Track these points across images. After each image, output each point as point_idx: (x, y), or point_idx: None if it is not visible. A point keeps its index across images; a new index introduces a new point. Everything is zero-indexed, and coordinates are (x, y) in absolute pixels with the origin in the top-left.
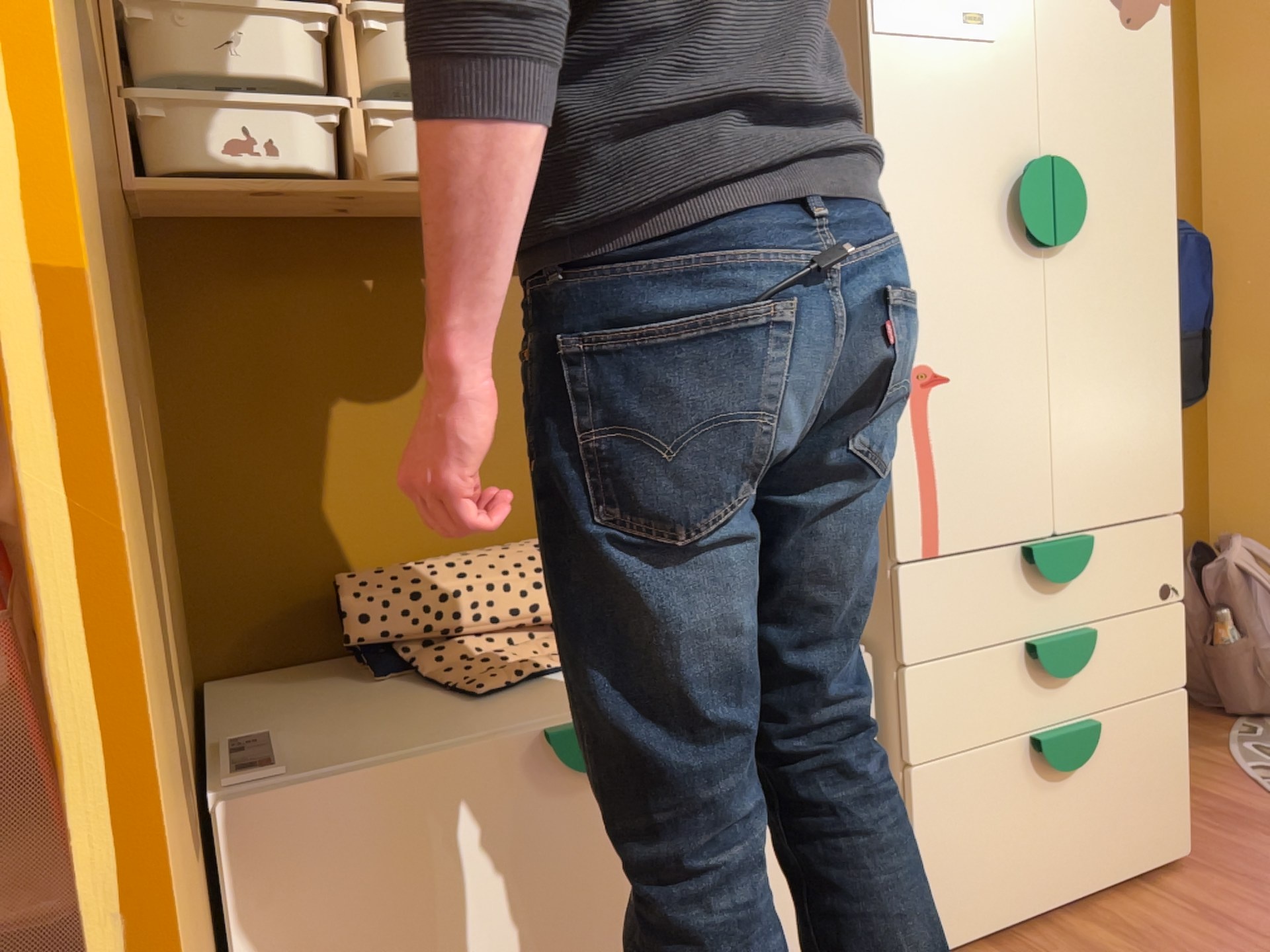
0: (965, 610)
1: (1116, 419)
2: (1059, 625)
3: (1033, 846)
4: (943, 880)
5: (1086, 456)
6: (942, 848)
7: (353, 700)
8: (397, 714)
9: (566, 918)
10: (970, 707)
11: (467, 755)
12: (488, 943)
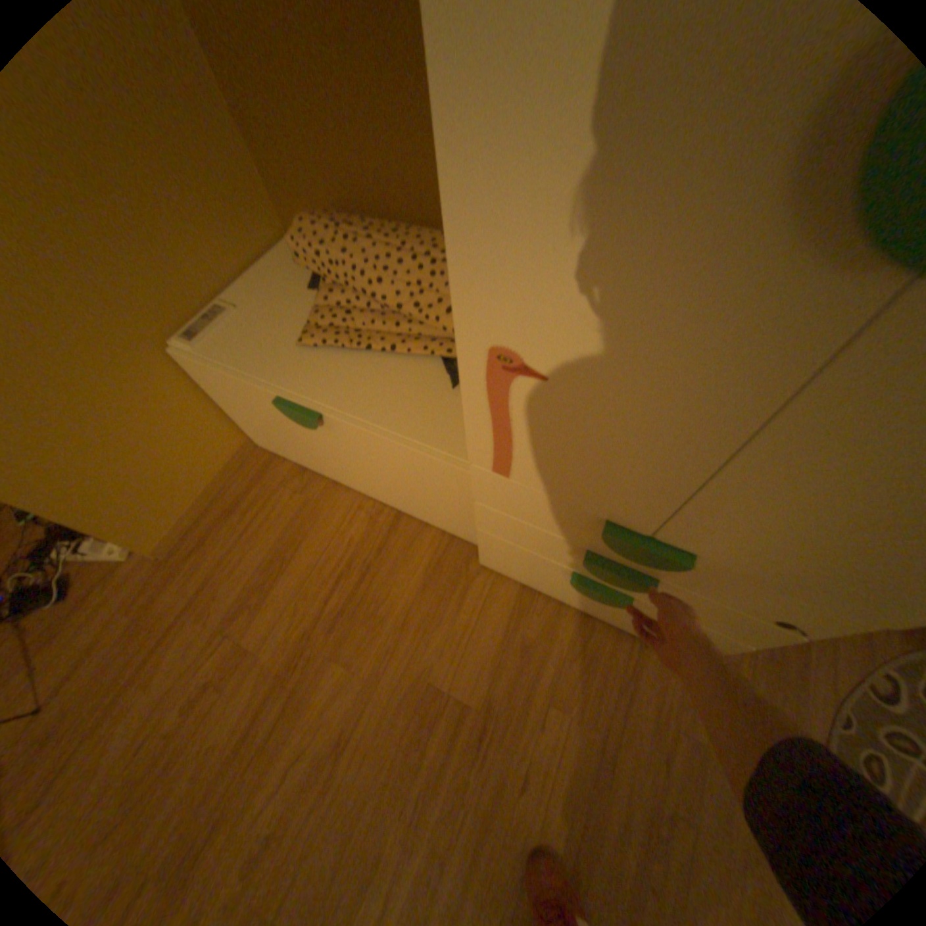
0: (529, 508)
1: (849, 534)
2: (623, 563)
3: (558, 587)
4: (493, 558)
5: (747, 526)
6: (493, 553)
7: (284, 301)
8: (273, 329)
9: (319, 451)
10: (523, 537)
11: (249, 383)
12: (292, 439)
